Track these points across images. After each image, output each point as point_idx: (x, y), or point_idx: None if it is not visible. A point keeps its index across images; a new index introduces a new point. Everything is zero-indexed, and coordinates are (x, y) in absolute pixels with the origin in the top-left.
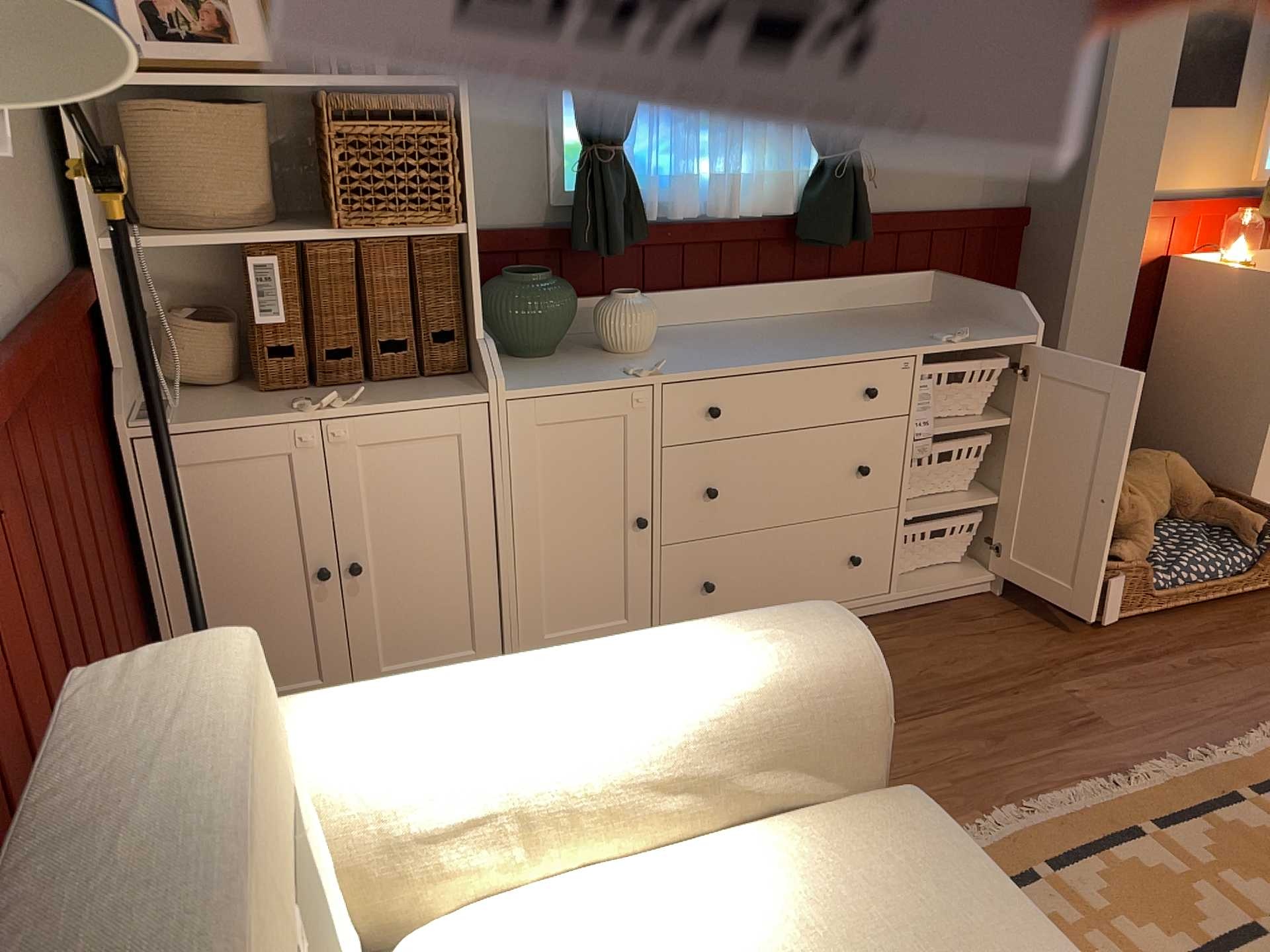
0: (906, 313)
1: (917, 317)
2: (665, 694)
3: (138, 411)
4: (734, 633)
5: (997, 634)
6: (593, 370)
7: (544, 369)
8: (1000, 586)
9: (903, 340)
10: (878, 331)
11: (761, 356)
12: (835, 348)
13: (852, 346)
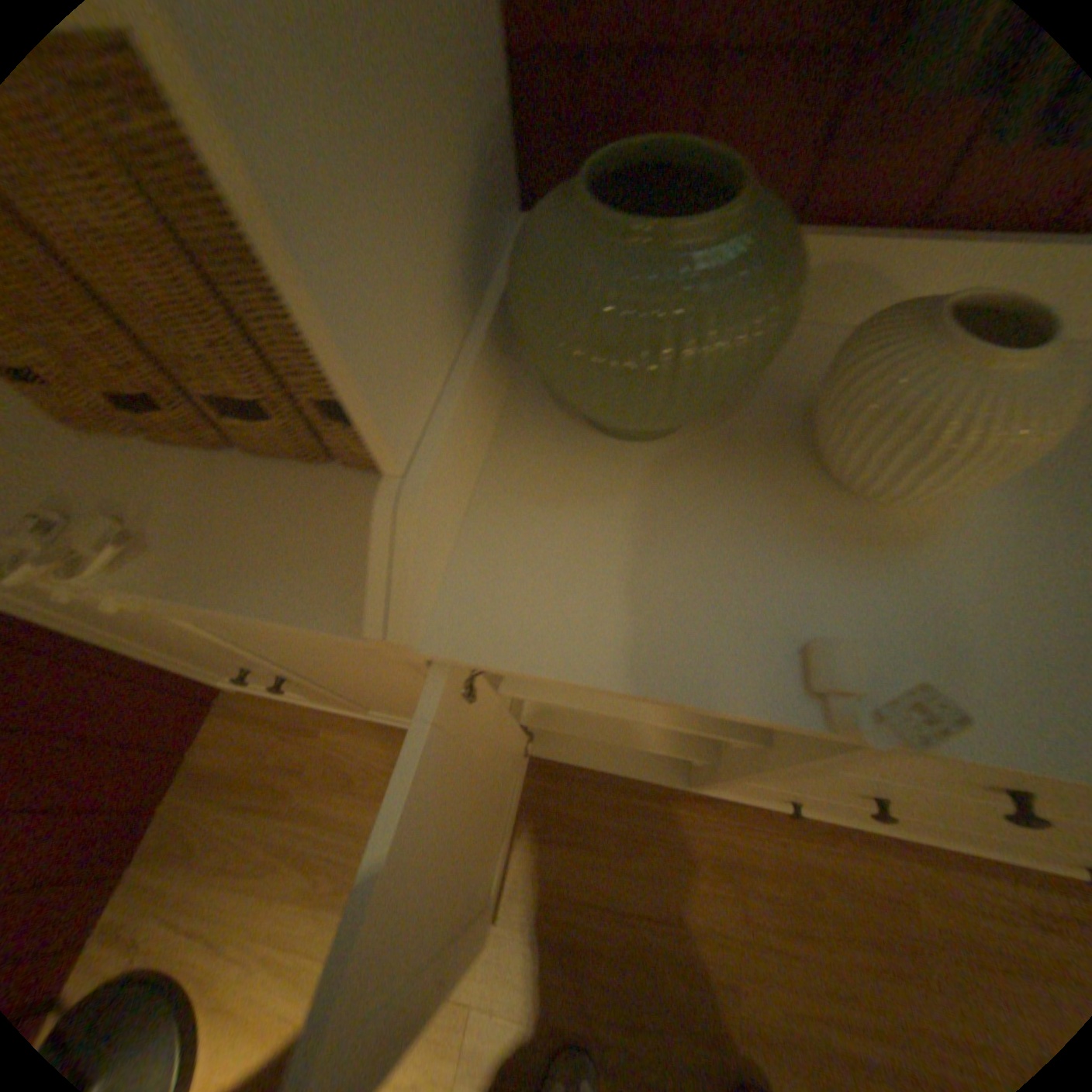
0: None
1: None
2: None
3: None
4: None
5: None
6: (741, 580)
7: (620, 515)
8: None
9: None
10: None
11: None
12: None
13: None
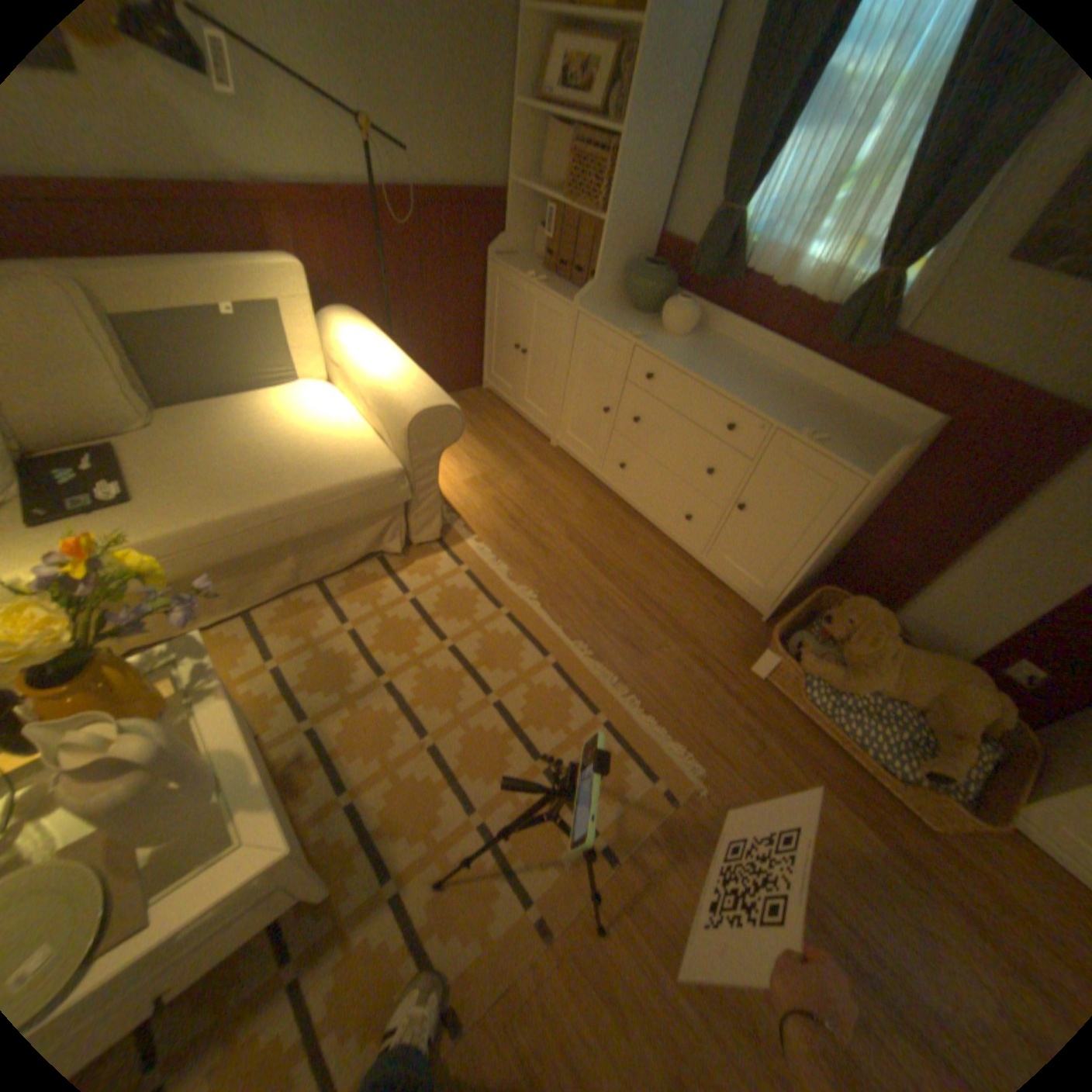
0: (874, 427)
1: (868, 431)
2: (377, 375)
3: (507, 255)
4: (415, 384)
5: (712, 617)
6: (629, 326)
7: (620, 316)
8: (765, 619)
9: (790, 418)
10: (803, 411)
11: (698, 369)
12: (742, 392)
13: (753, 398)
